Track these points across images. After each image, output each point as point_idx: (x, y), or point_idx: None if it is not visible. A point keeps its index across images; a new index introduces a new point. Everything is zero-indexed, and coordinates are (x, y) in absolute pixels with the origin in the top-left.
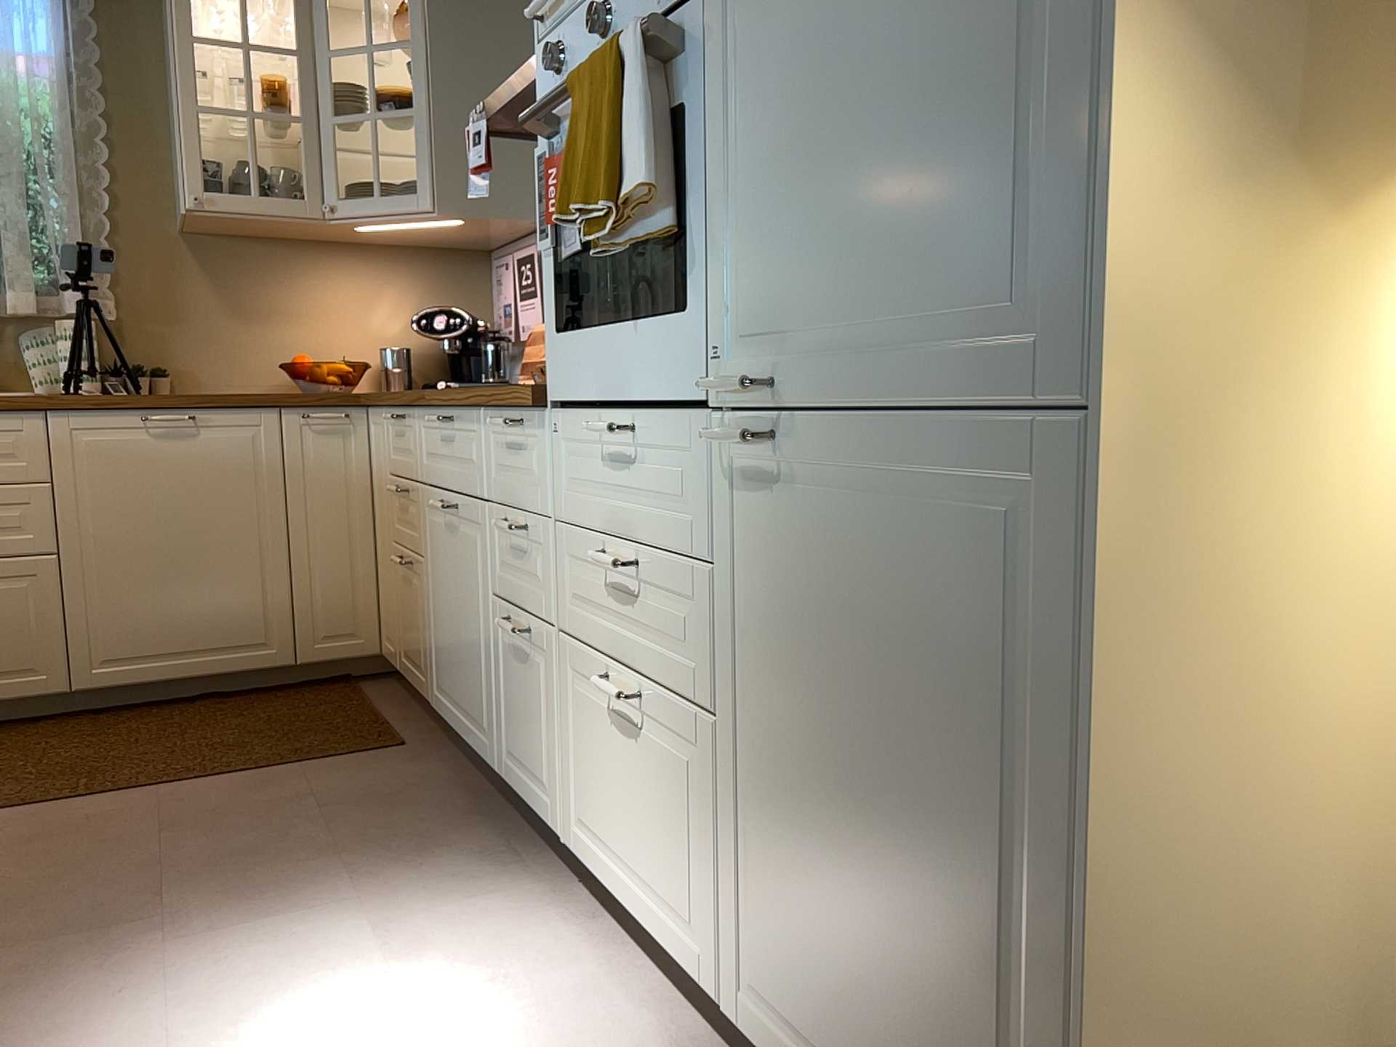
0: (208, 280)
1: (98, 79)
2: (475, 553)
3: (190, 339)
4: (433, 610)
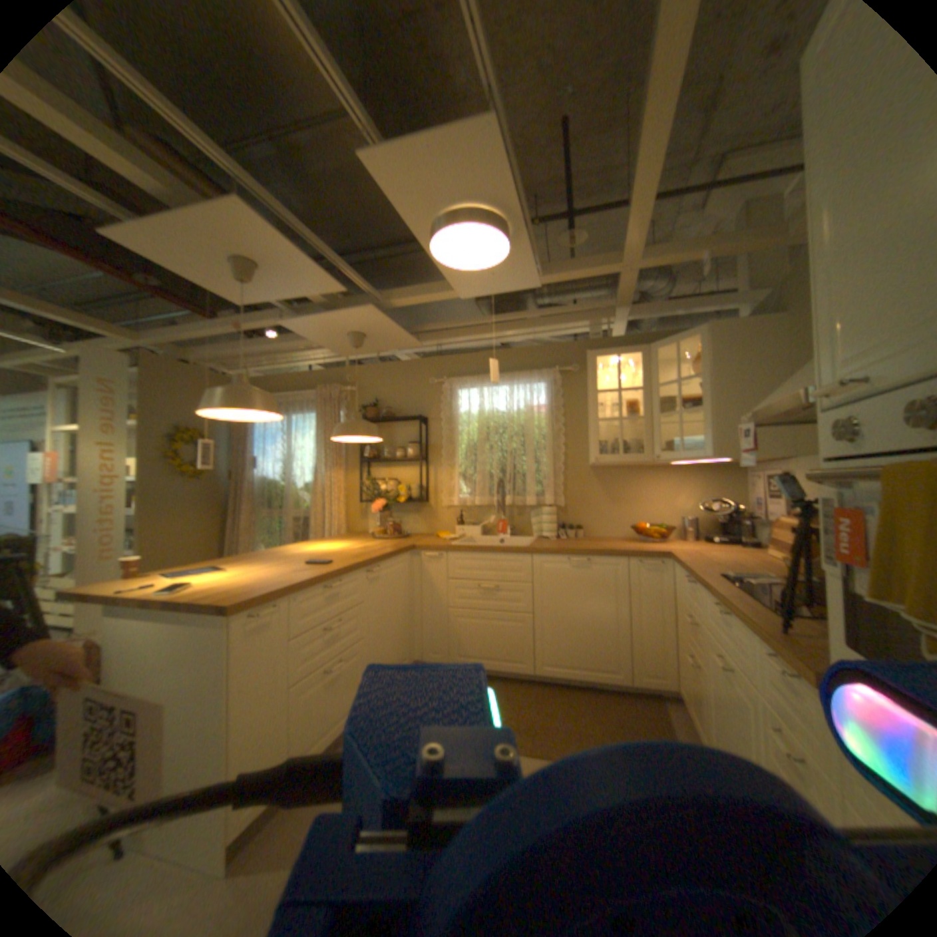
0: (601, 487)
1: (562, 411)
2: (748, 718)
3: (592, 513)
4: (714, 713)
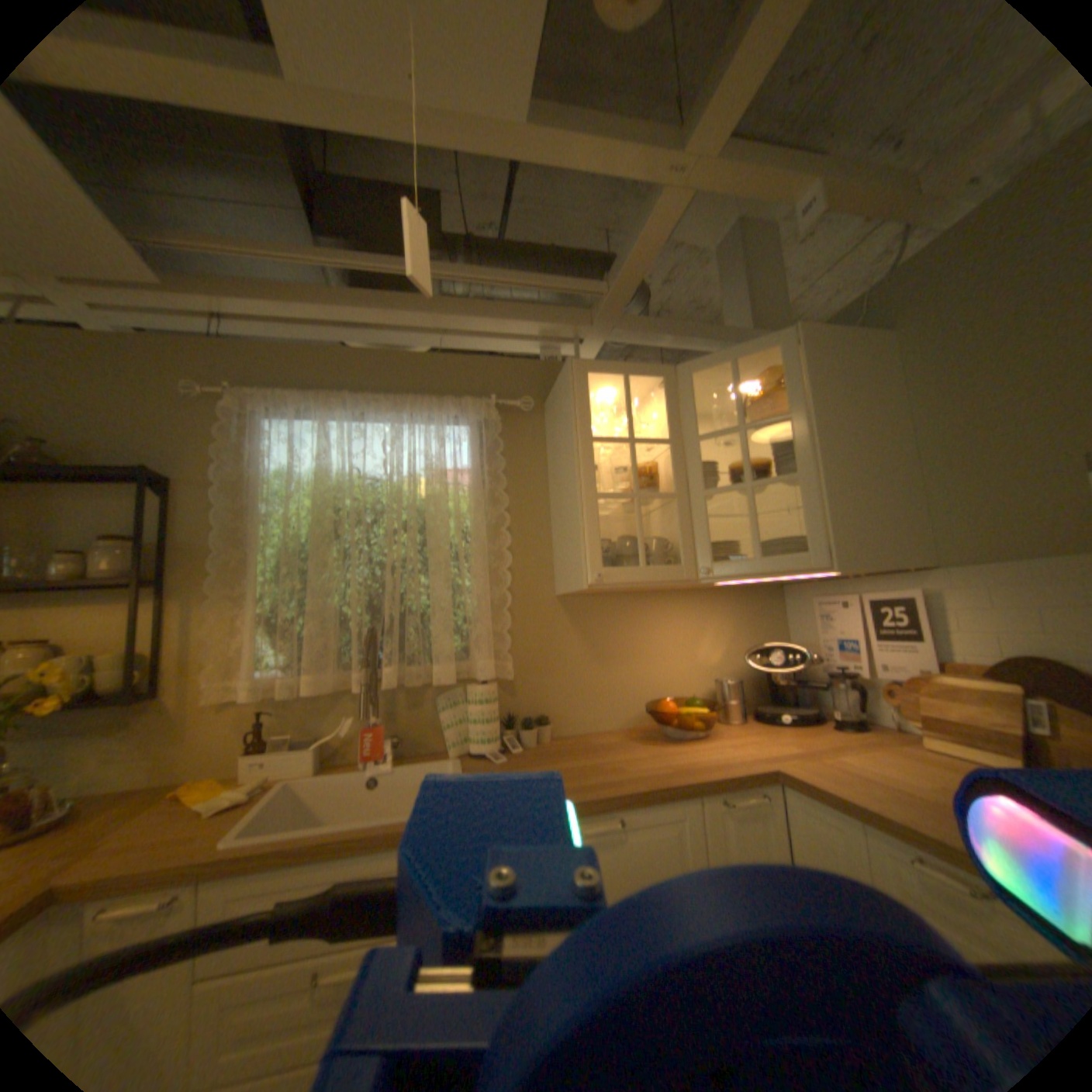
0: (578, 633)
1: (504, 483)
2: None
3: (565, 686)
4: None
